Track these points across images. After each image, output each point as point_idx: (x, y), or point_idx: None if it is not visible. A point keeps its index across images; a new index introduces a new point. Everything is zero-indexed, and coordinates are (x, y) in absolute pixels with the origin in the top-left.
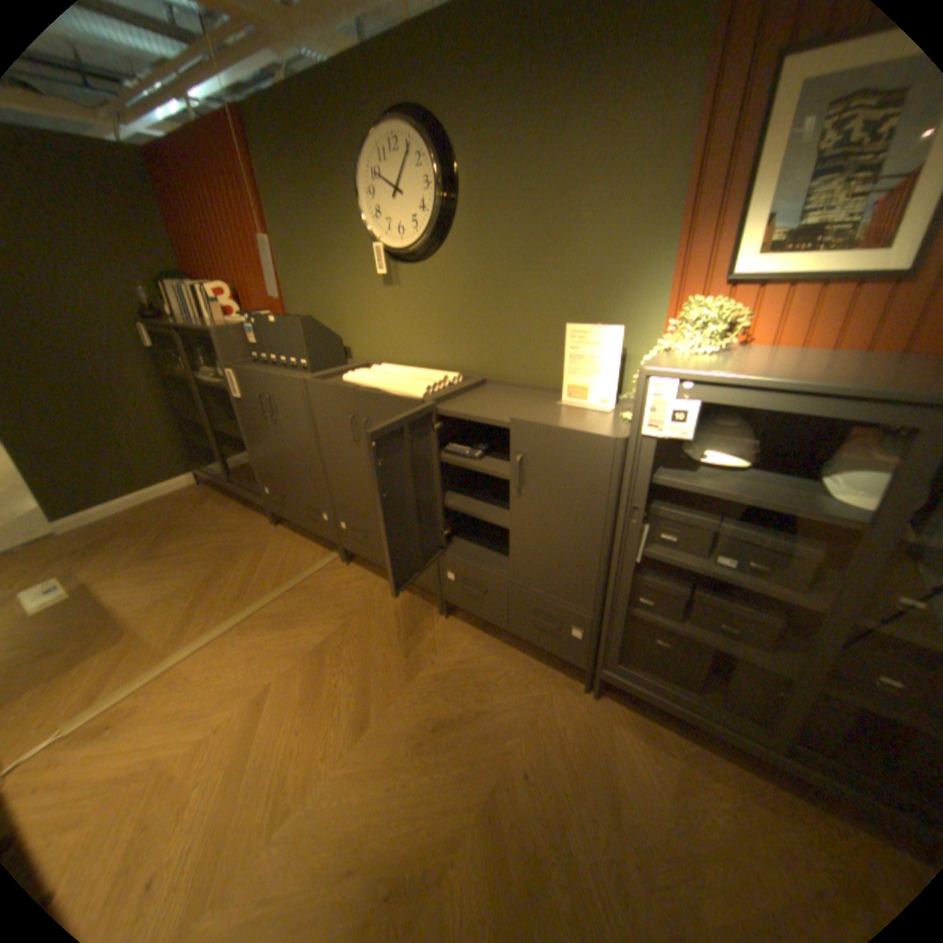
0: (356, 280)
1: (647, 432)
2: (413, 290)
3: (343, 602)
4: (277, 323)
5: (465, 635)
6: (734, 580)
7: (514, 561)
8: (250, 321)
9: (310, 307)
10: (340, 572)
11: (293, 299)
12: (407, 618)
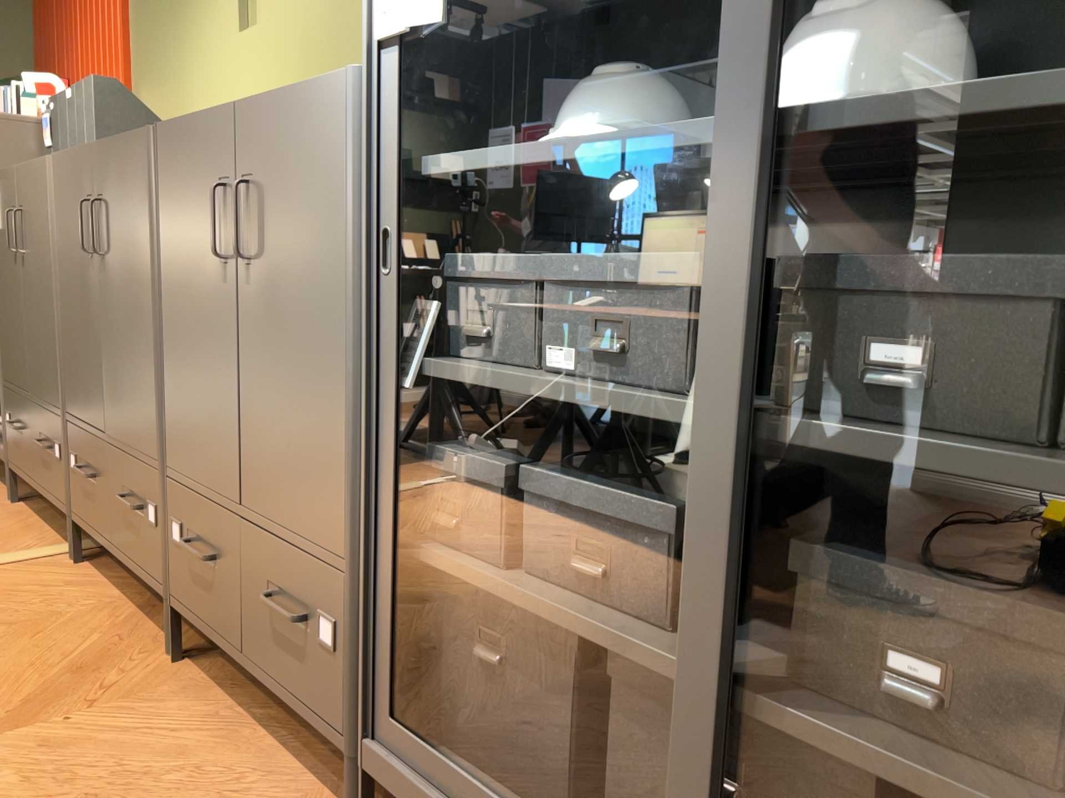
0: (210, 36)
1: (384, 30)
2: (270, 27)
3: (4, 609)
4: (74, 99)
5: (185, 694)
6: (565, 388)
7: (246, 455)
8: (51, 110)
9: (159, 102)
10: (50, 571)
11: (144, 95)
12: (98, 650)
